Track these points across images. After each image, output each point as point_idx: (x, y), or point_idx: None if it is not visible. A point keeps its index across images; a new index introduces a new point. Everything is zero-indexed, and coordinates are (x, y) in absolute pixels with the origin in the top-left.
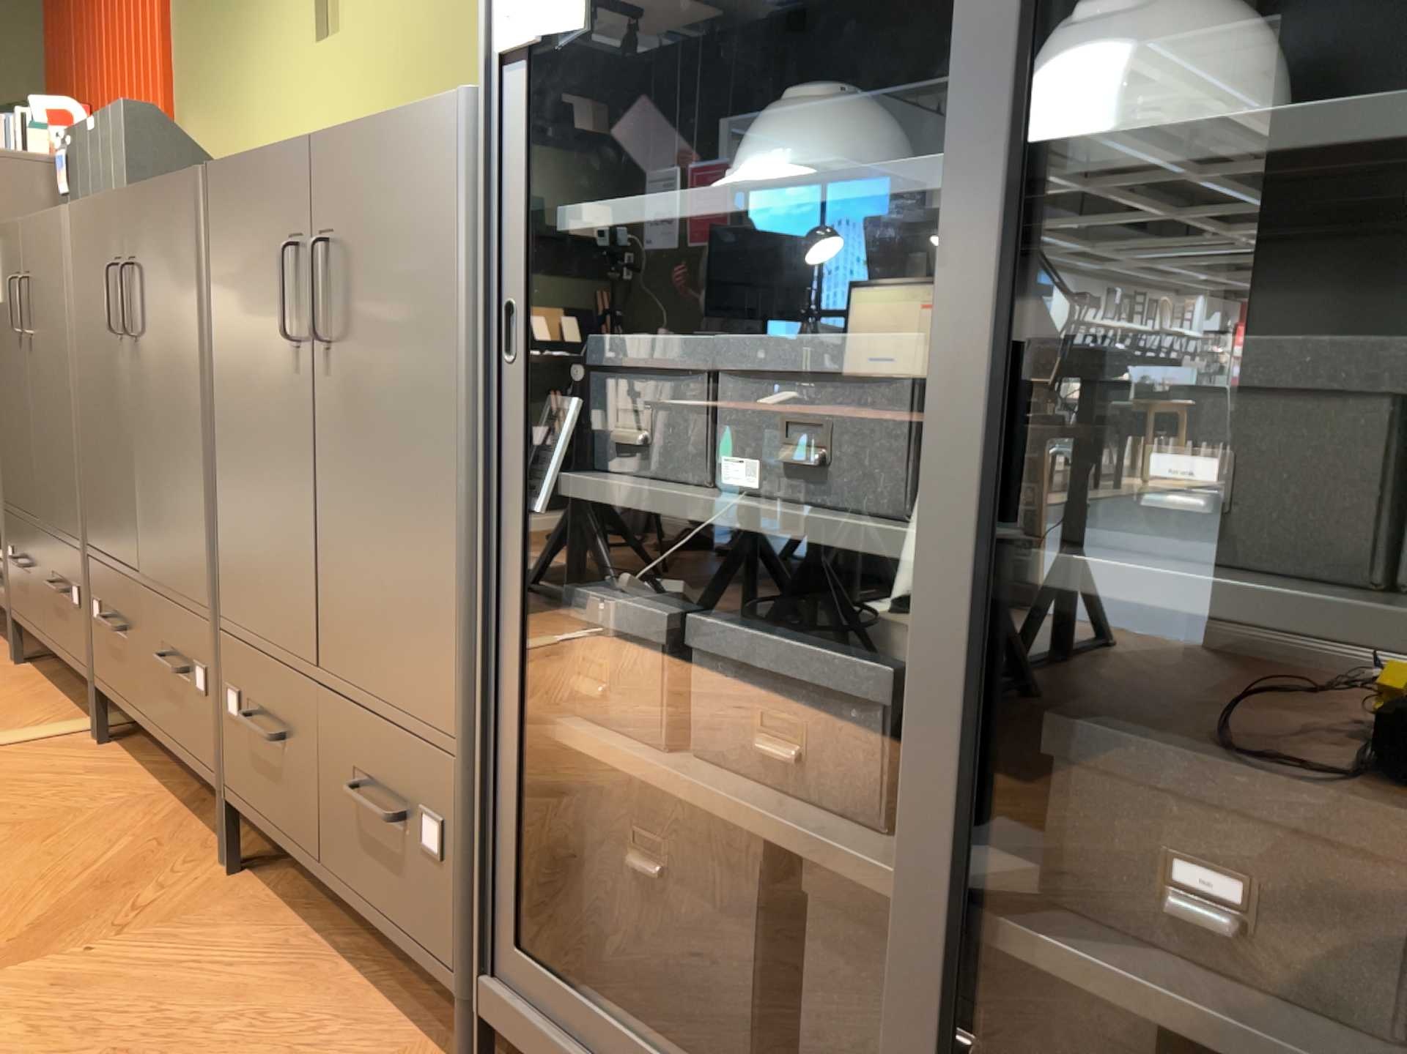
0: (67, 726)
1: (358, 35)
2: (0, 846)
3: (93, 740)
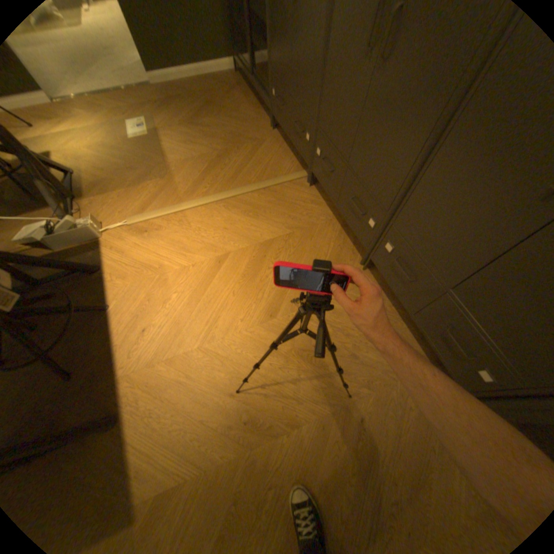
0: (300, 175)
1: None
2: (301, 238)
3: (309, 184)
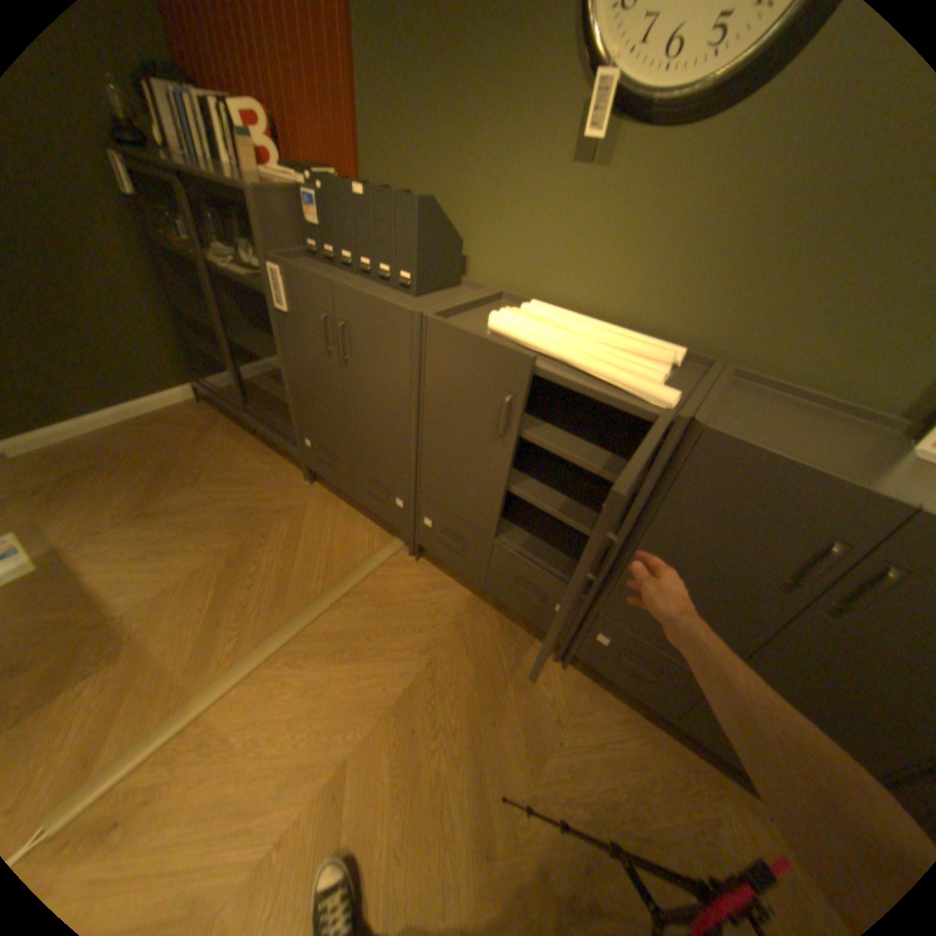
0: (393, 548)
1: (637, 178)
2: (452, 660)
3: (414, 558)
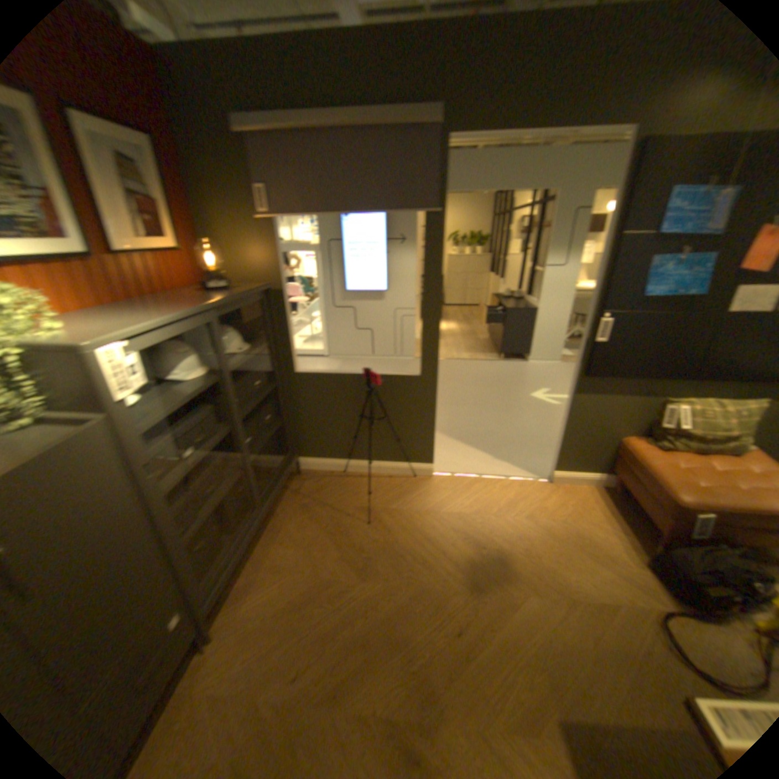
0: None
1: None
2: None
3: None
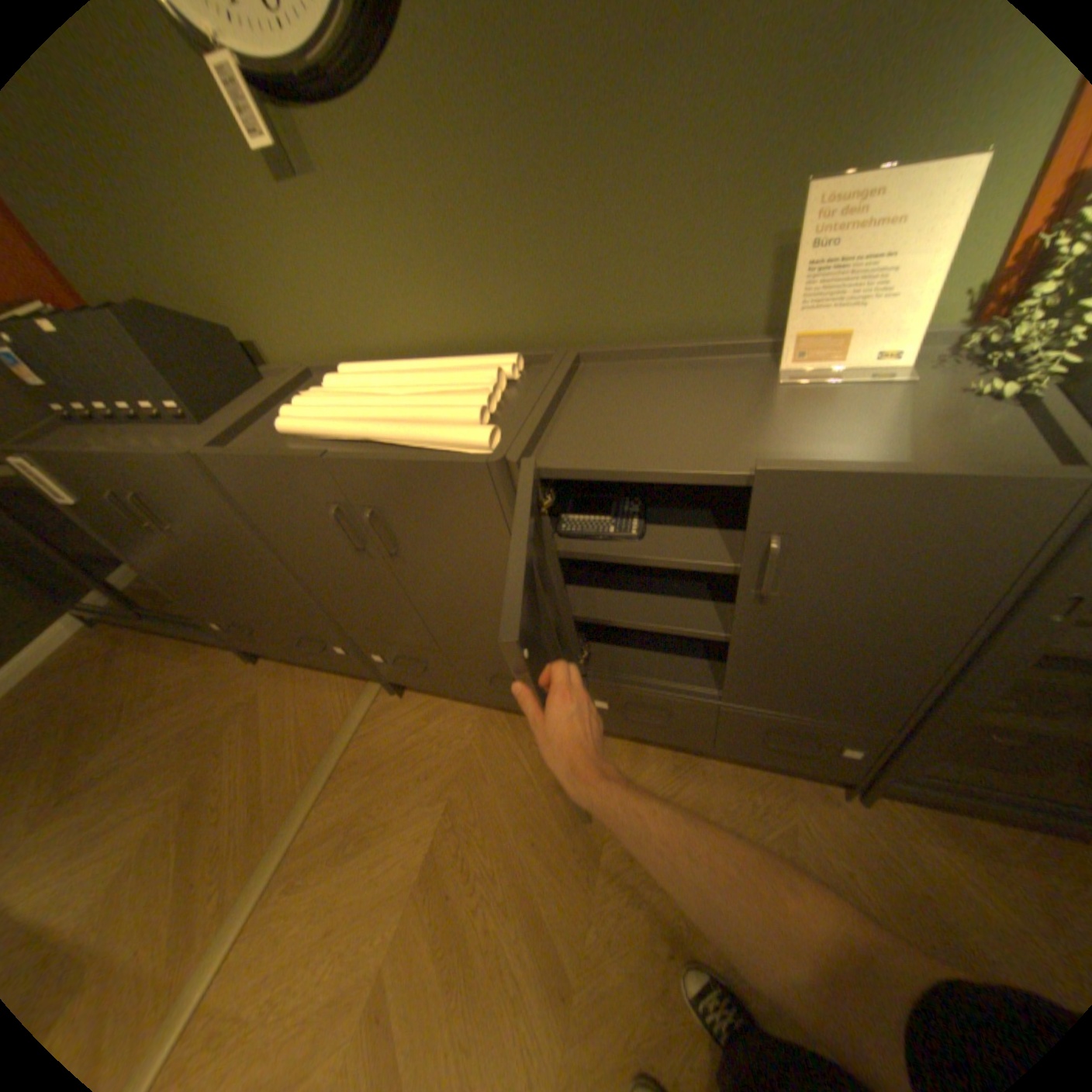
0: (367, 698)
1: (350, 175)
2: (467, 796)
3: (394, 697)
